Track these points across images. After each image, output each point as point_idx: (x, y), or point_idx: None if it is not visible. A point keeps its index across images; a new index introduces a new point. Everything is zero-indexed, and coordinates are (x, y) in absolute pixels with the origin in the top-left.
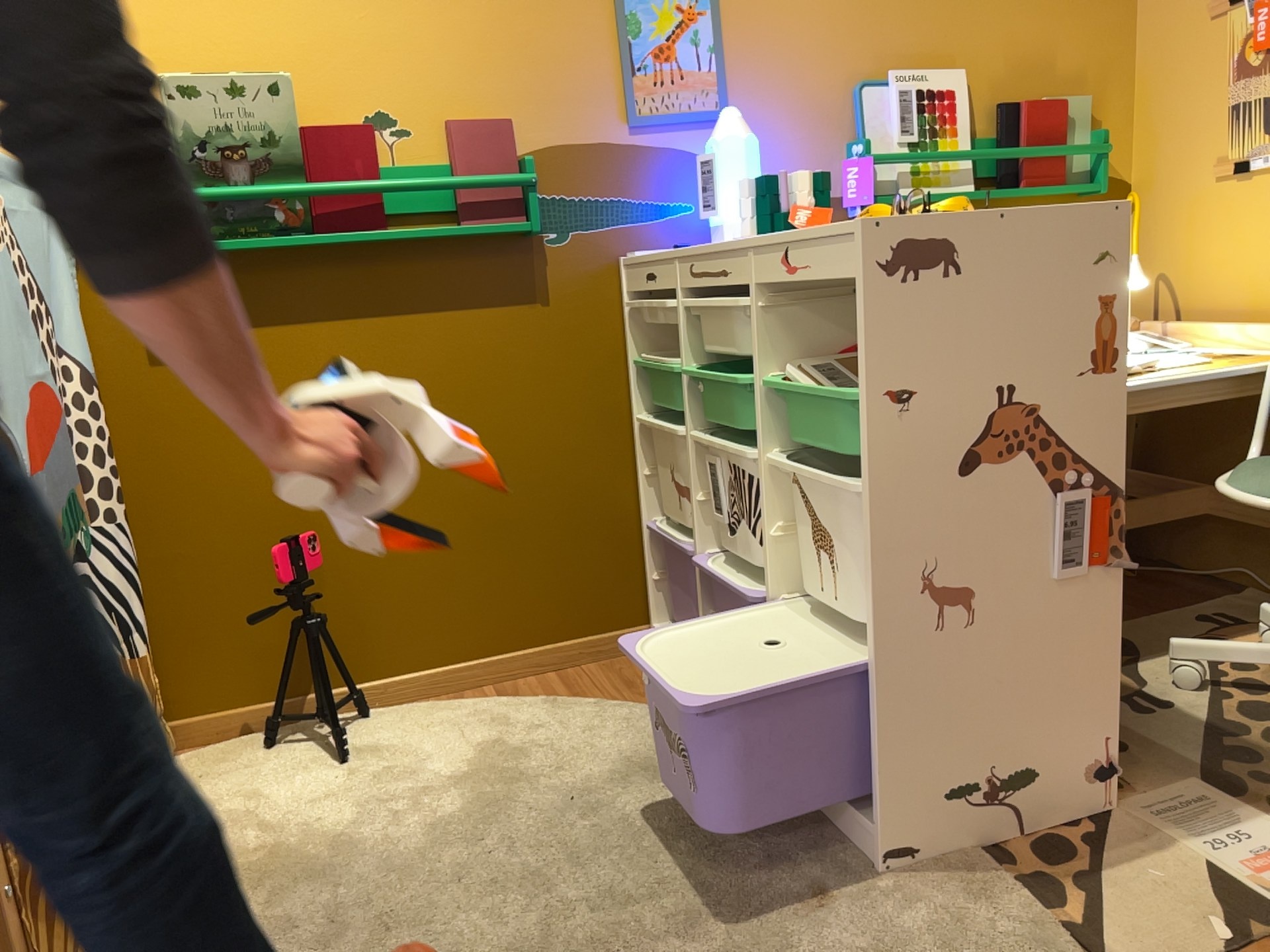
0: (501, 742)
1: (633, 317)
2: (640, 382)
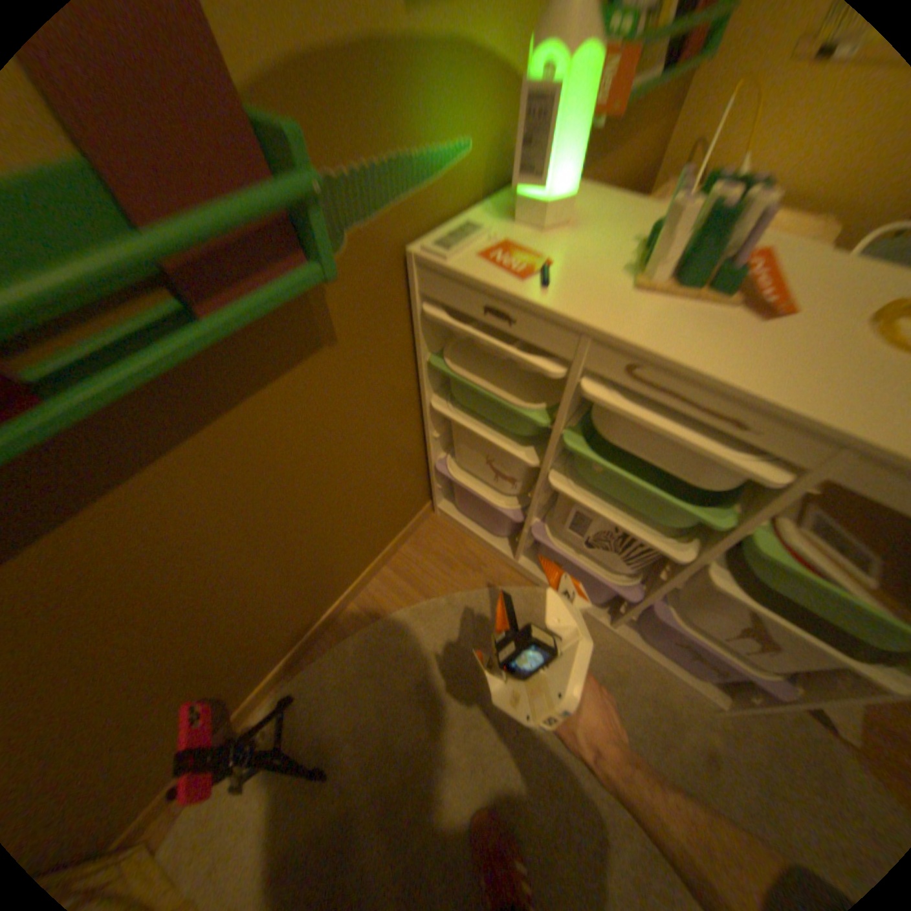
0: (422, 682)
1: (426, 319)
2: (431, 374)
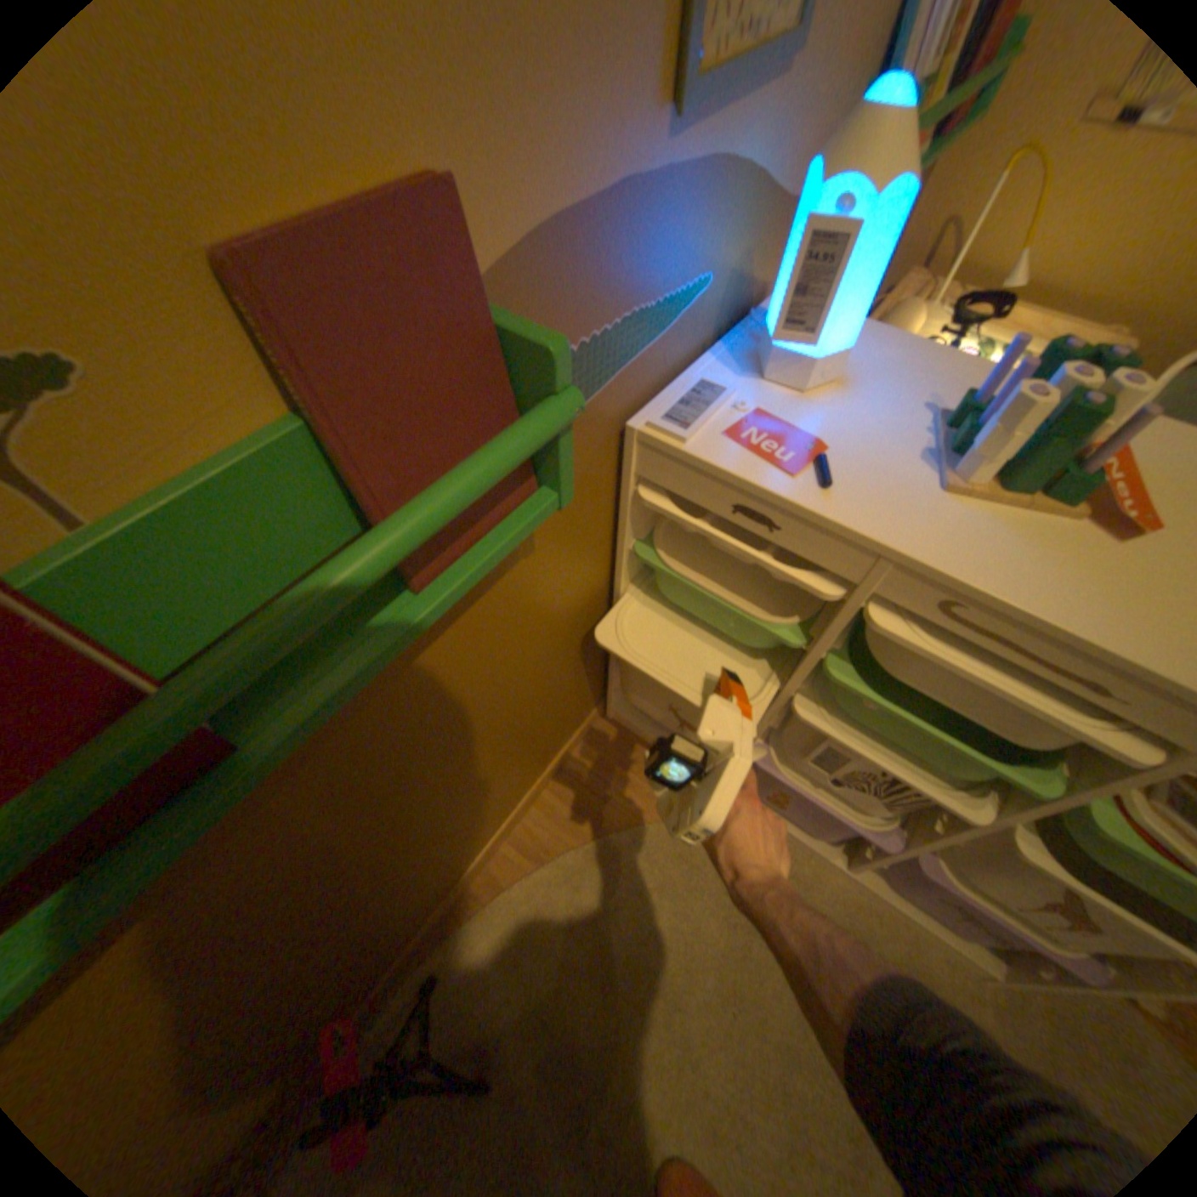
0: (606, 951)
1: (638, 500)
2: (631, 562)
